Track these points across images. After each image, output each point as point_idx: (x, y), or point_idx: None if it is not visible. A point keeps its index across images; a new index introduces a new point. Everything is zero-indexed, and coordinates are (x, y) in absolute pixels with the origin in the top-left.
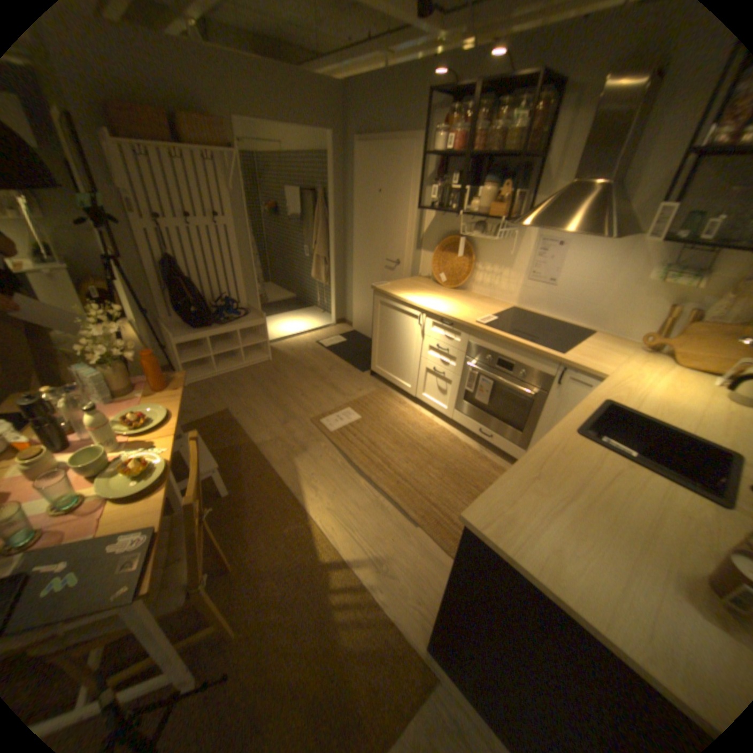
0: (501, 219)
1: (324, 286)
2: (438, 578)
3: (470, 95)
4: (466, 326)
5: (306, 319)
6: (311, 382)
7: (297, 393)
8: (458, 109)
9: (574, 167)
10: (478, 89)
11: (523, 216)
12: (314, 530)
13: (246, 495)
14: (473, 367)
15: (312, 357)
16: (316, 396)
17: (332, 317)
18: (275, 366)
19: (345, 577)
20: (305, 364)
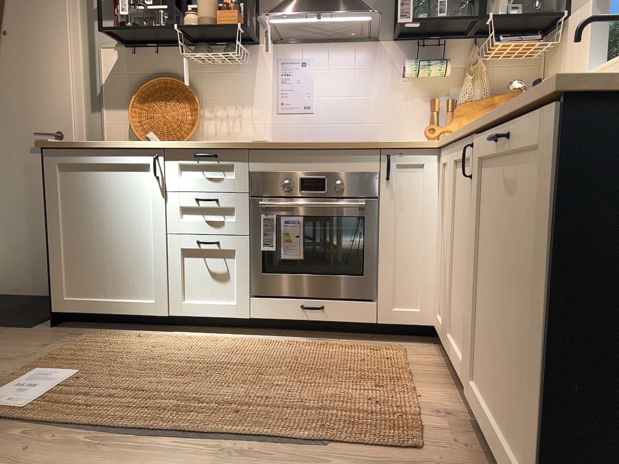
0: (222, 48)
1: None
2: None
3: None
4: (241, 150)
5: None
6: None
7: None
8: None
9: None
10: None
11: (251, 40)
12: None
13: None
14: (270, 203)
15: None
16: None
17: None
18: None
19: None
20: None
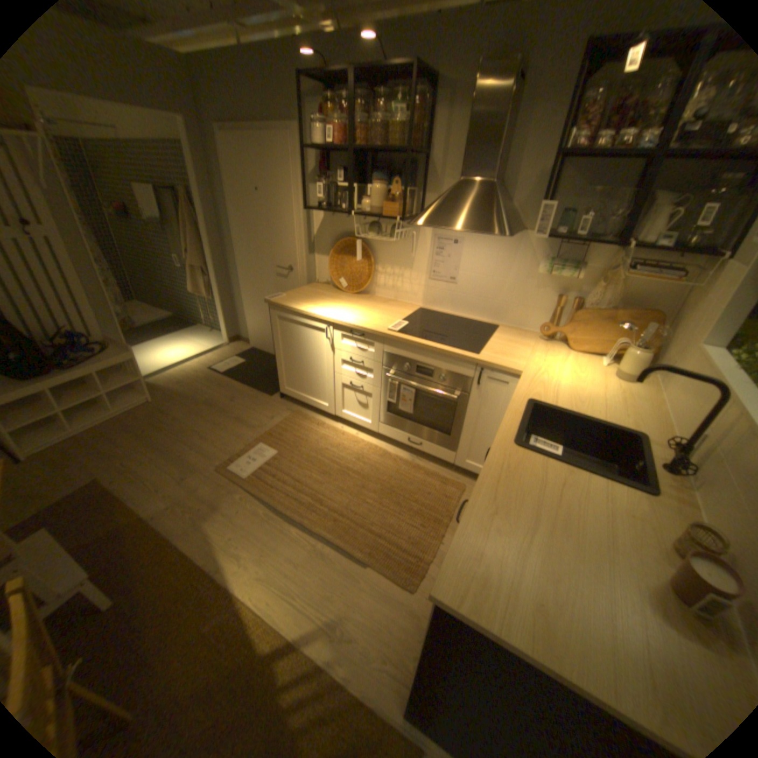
0: (394, 218)
1: (206, 301)
2: (398, 622)
3: (341, 83)
4: (378, 336)
5: (189, 342)
6: (208, 419)
7: (192, 437)
8: (331, 98)
9: (456, 165)
10: (349, 77)
11: (415, 216)
12: (243, 614)
13: (140, 597)
14: (392, 377)
15: (205, 387)
16: (217, 437)
17: (222, 336)
18: (157, 407)
19: (293, 664)
20: (197, 399)
